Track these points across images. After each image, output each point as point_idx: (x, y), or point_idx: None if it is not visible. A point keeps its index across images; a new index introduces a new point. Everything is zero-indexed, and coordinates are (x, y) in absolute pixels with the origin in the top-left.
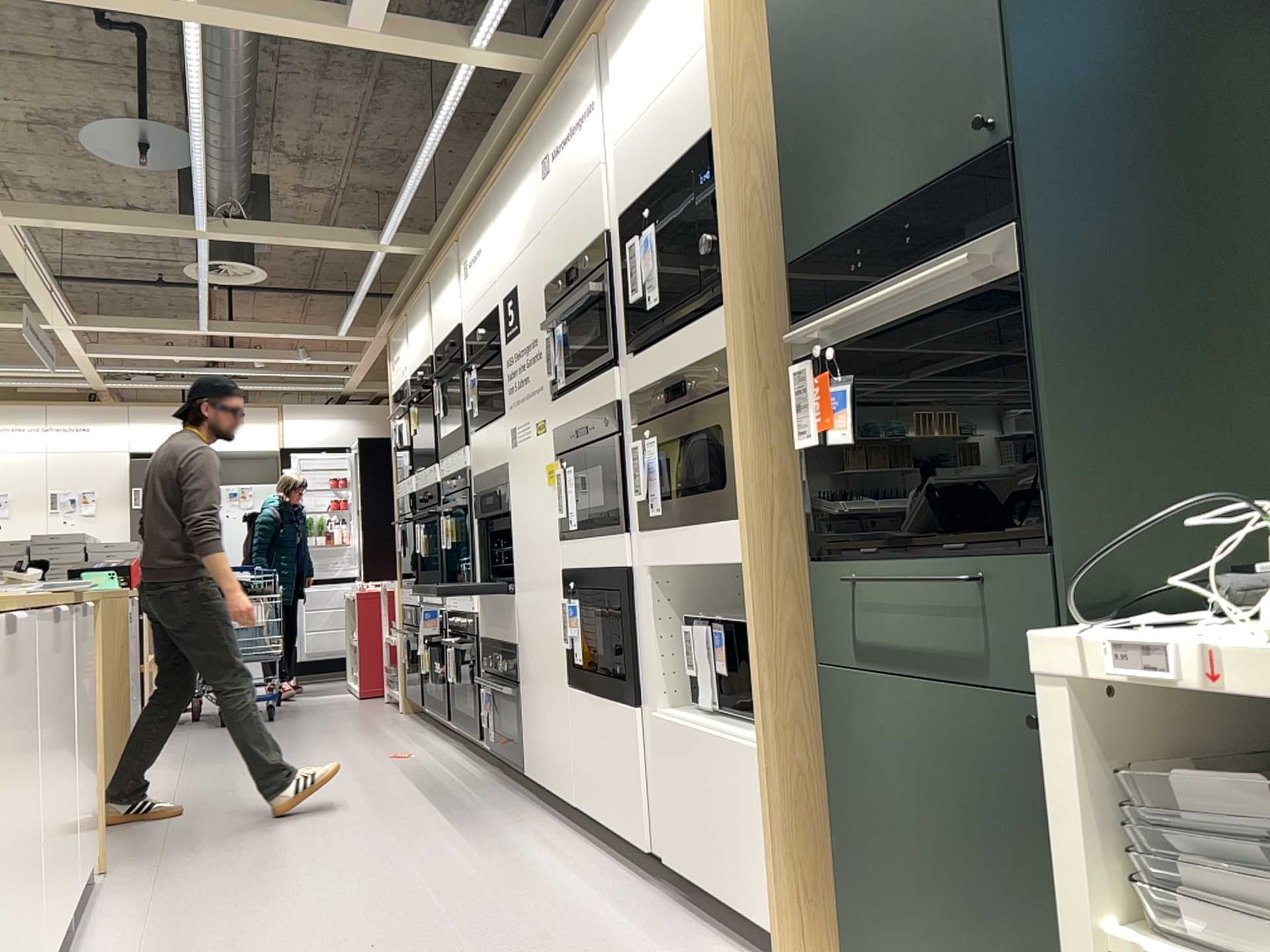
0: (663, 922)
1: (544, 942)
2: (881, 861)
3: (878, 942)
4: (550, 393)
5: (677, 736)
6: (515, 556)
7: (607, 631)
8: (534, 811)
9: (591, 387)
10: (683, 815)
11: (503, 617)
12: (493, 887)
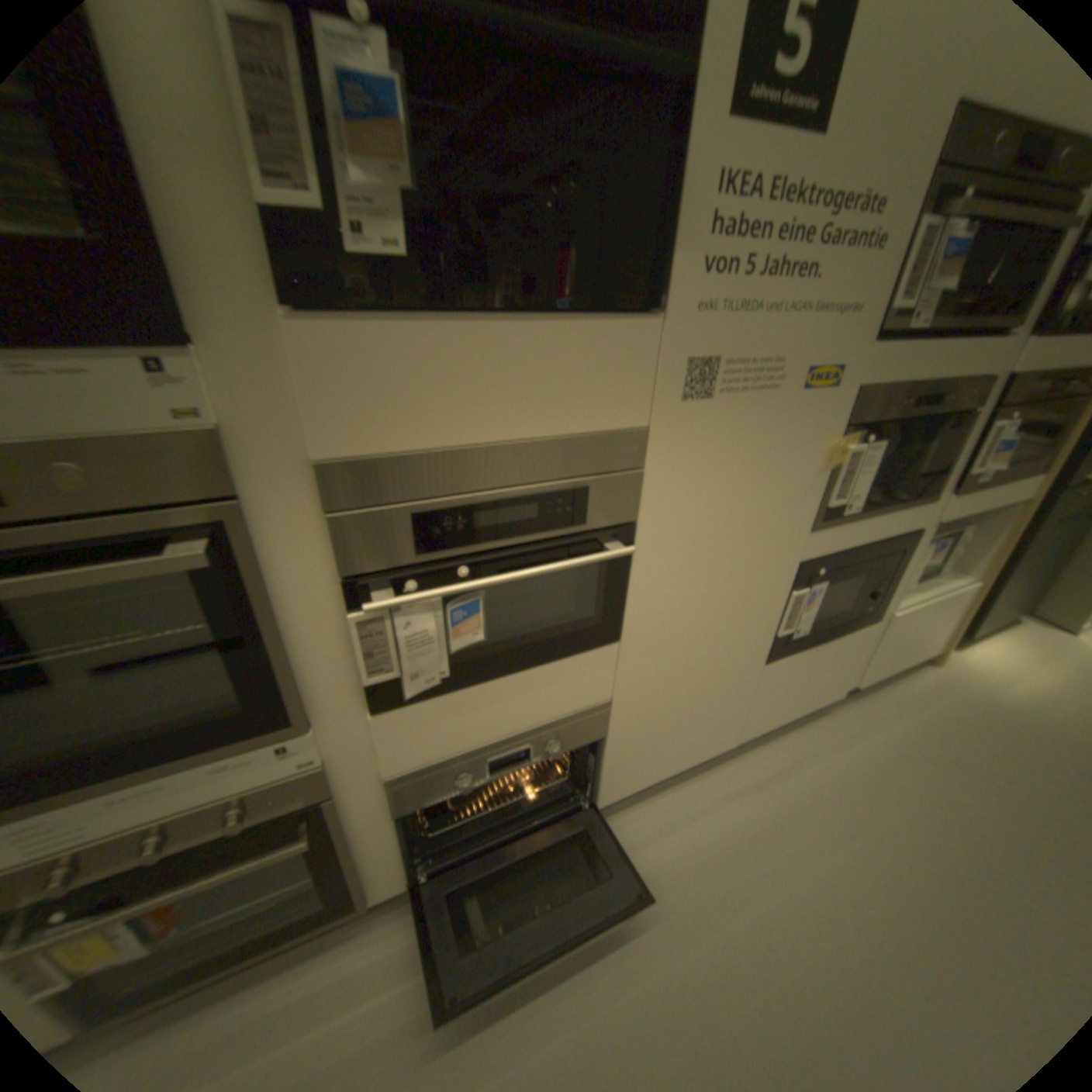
0: (888, 709)
1: (959, 771)
2: (1013, 591)
3: (995, 618)
4: (881, 325)
5: (916, 615)
6: (642, 586)
7: (866, 587)
8: (641, 814)
9: (972, 348)
10: (896, 653)
11: (549, 692)
12: (878, 822)
